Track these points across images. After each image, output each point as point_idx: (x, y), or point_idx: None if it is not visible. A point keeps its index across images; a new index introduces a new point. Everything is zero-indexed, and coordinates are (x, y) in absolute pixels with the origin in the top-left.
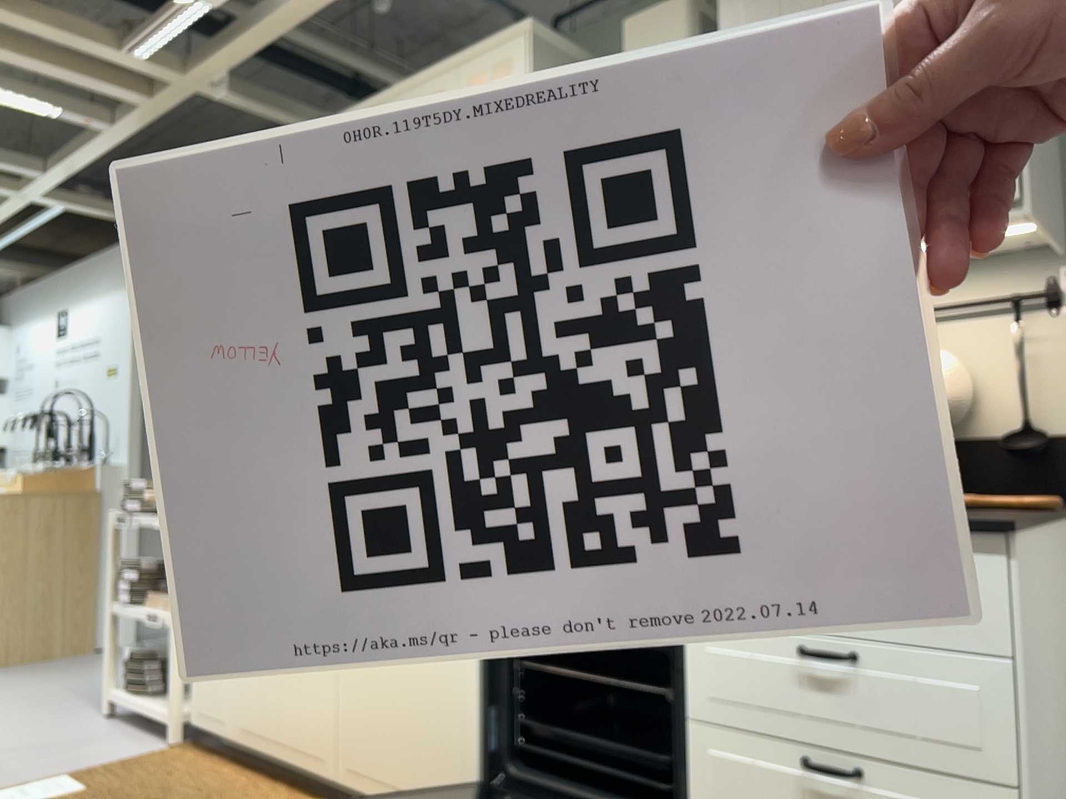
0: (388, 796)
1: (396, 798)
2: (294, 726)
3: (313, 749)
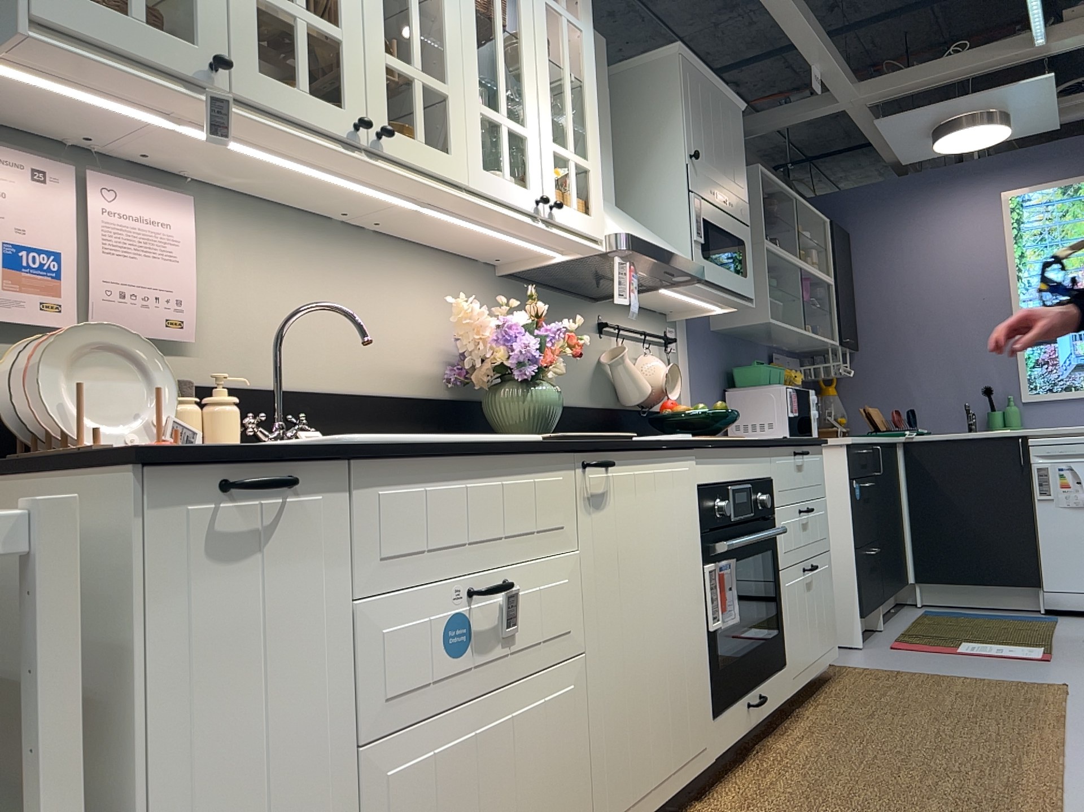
0: (653, 800)
1: (660, 794)
2: None
3: None
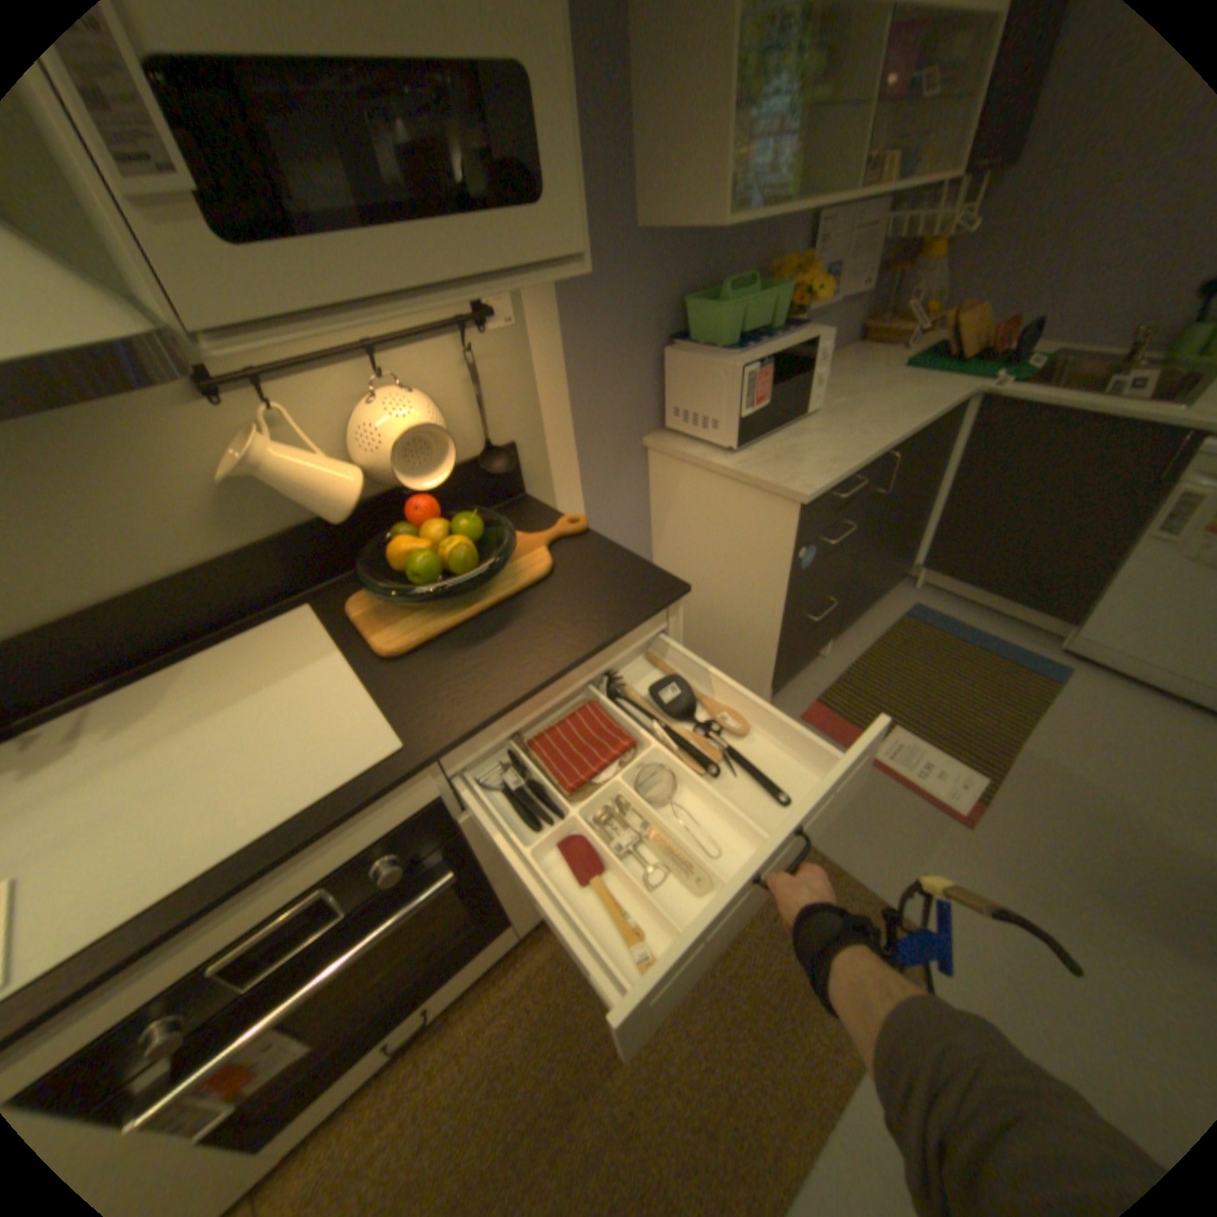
0: None
1: None
2: None
3: None
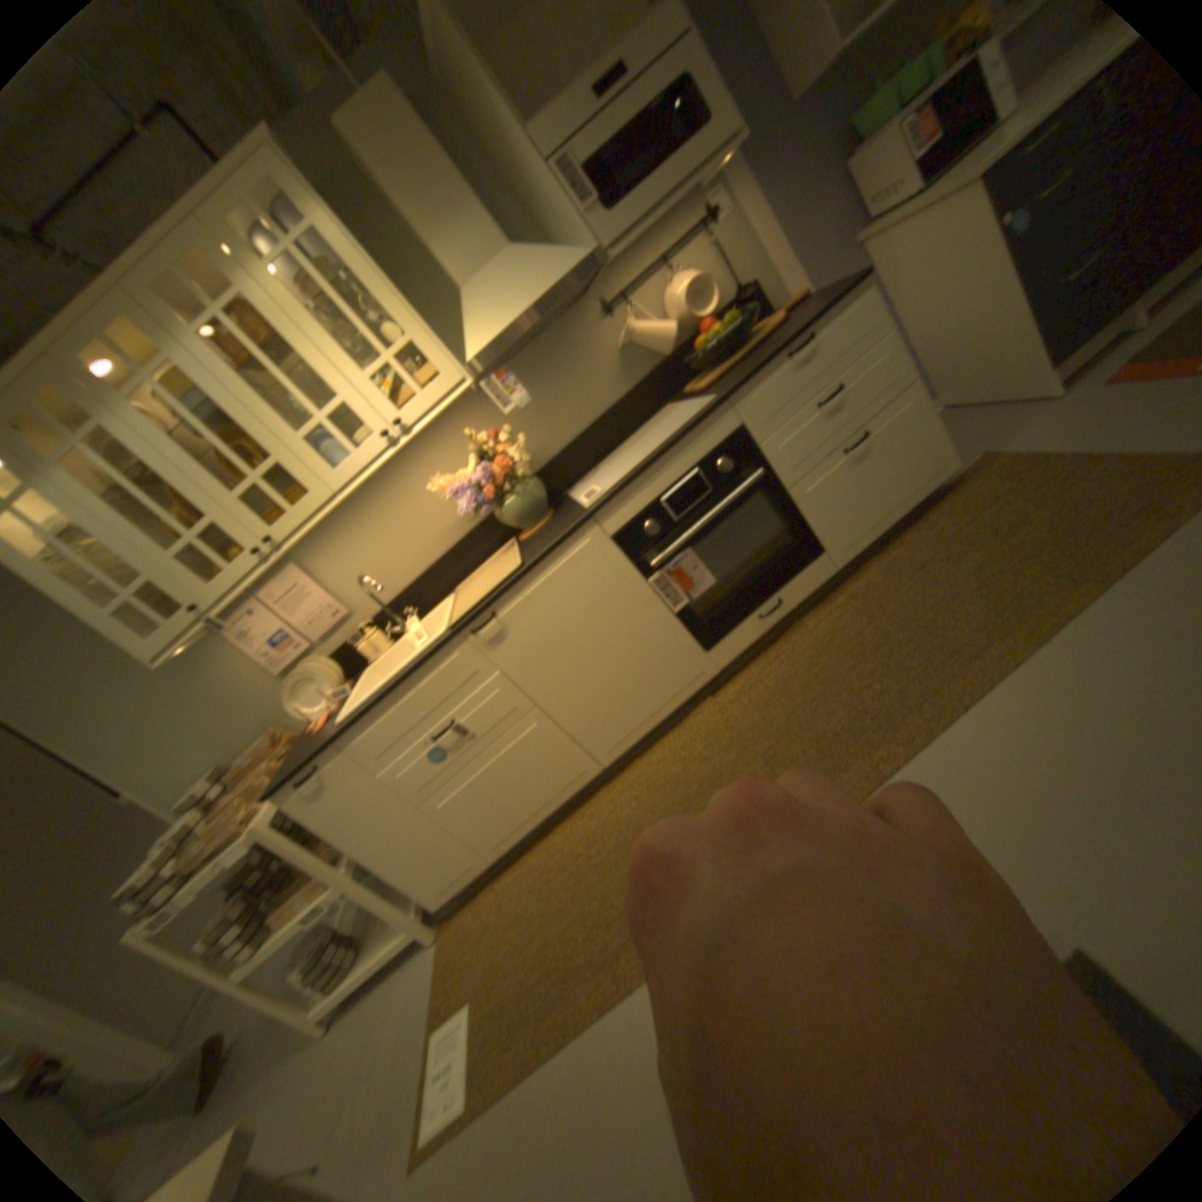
0: (649, 723)
1: (656, 717)
2: (545, 782)
3: (573, 772)
